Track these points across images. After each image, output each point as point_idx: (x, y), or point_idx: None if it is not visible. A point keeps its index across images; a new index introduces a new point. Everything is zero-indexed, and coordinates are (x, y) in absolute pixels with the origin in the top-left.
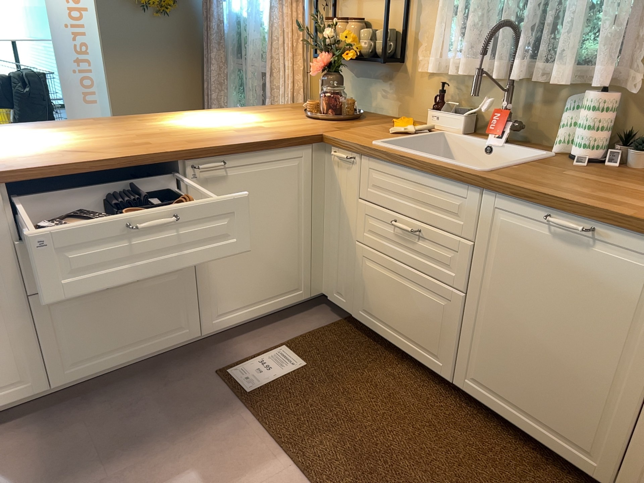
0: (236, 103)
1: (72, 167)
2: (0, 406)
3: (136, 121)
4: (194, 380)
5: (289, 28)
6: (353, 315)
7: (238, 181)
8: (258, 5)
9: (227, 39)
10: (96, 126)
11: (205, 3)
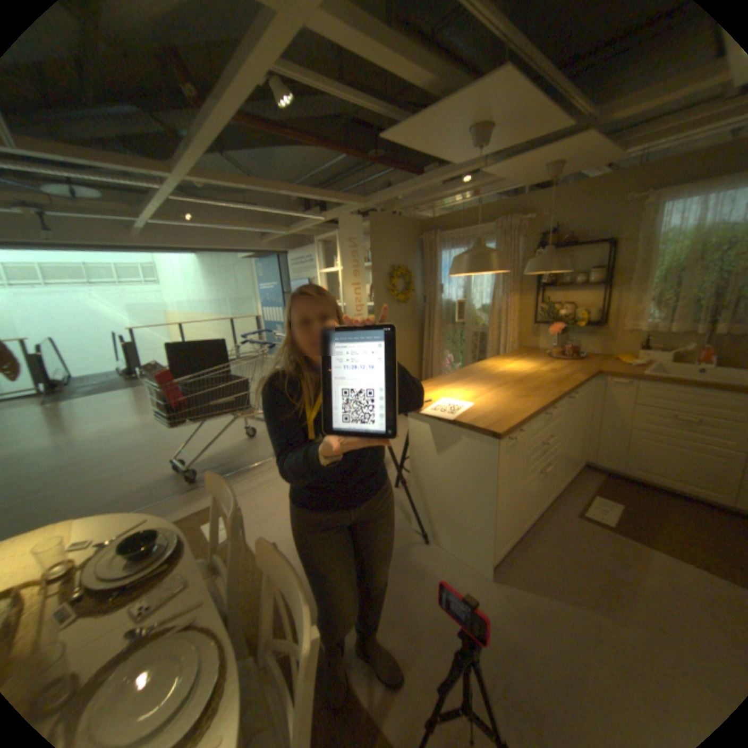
0: (450, 350)
1: (545, 406)
2: (506, 553)
3: (477, 371)
4: (573, 524)
5: (511, 308)
6: (624, 473)
7: (577, 402)
8: (474, 295)
9: (441, 313)
10: (469, 377)
11: (422, 294)
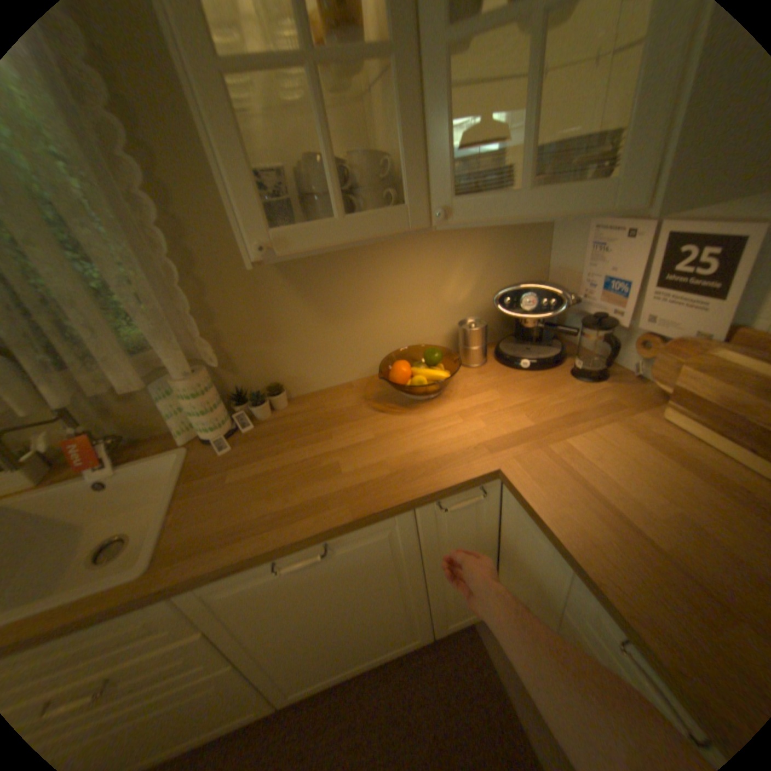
0: None
1: None
2: None
3: None
4: None
5: None
6: None
7: None
8: None
9: None
10: None
11: None
